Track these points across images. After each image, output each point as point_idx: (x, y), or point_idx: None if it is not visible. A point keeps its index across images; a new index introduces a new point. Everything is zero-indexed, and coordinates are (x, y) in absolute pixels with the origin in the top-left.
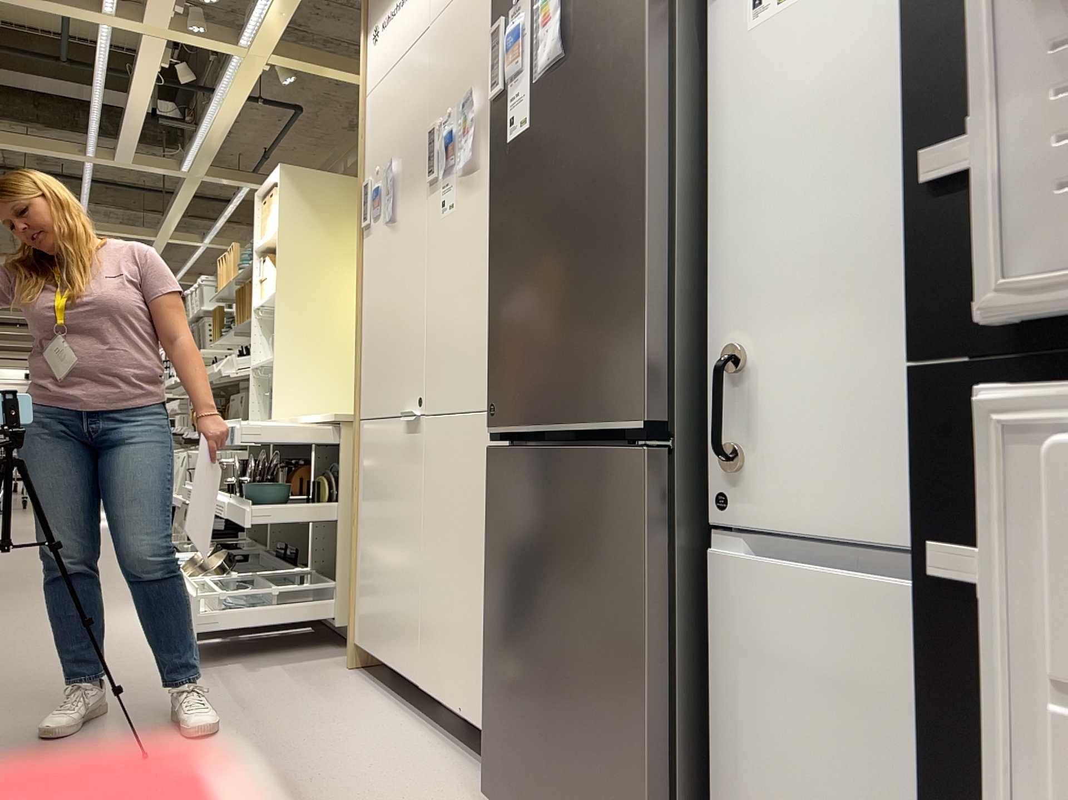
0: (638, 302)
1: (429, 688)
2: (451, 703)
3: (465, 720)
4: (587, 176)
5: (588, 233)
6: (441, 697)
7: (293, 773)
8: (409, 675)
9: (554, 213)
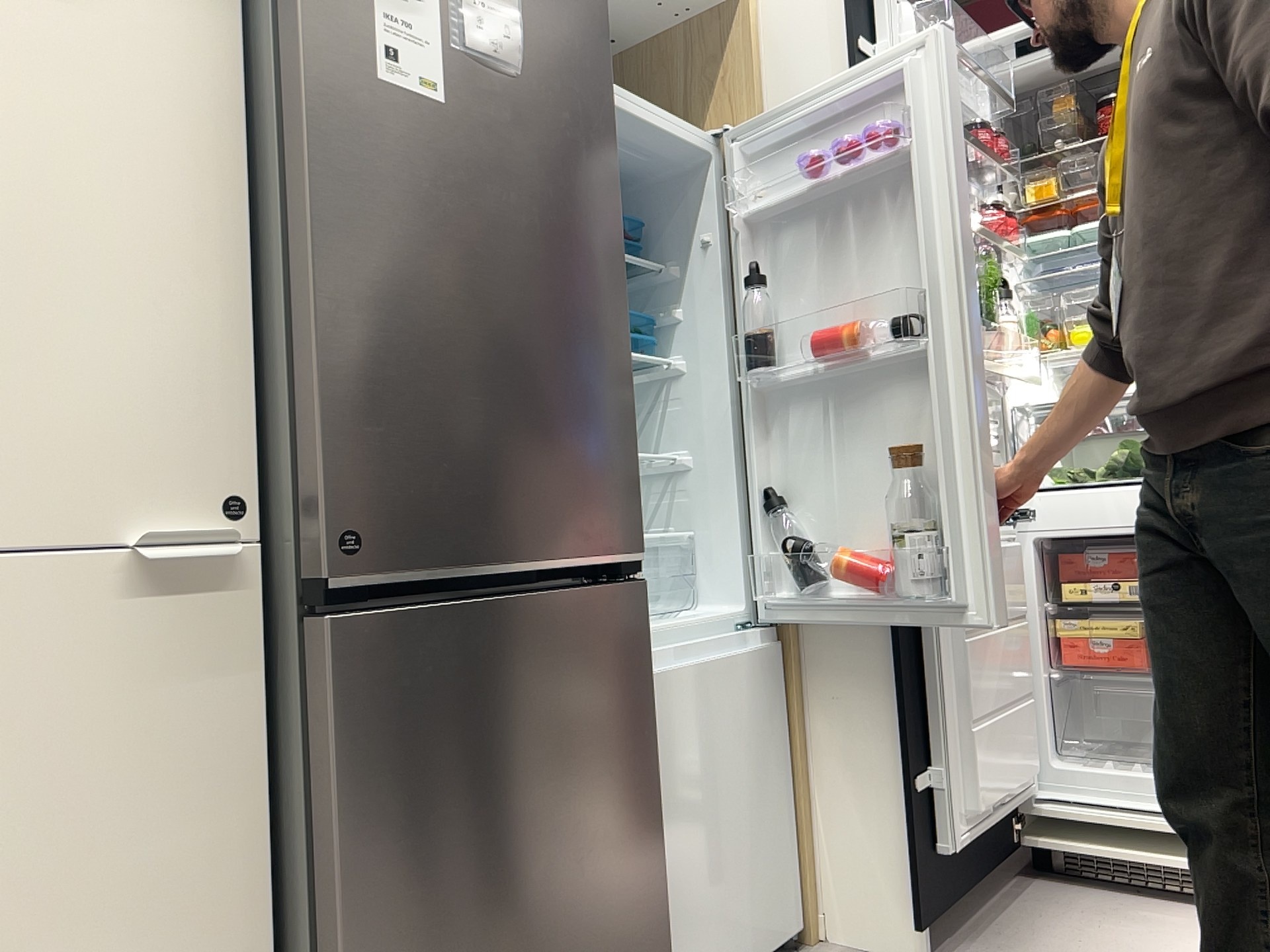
0: (626, 427)
1: None
2: None
3: None
4: (558, 256)
5: (563, 324)
6: None
7: None
8: None
9: (506, 268)
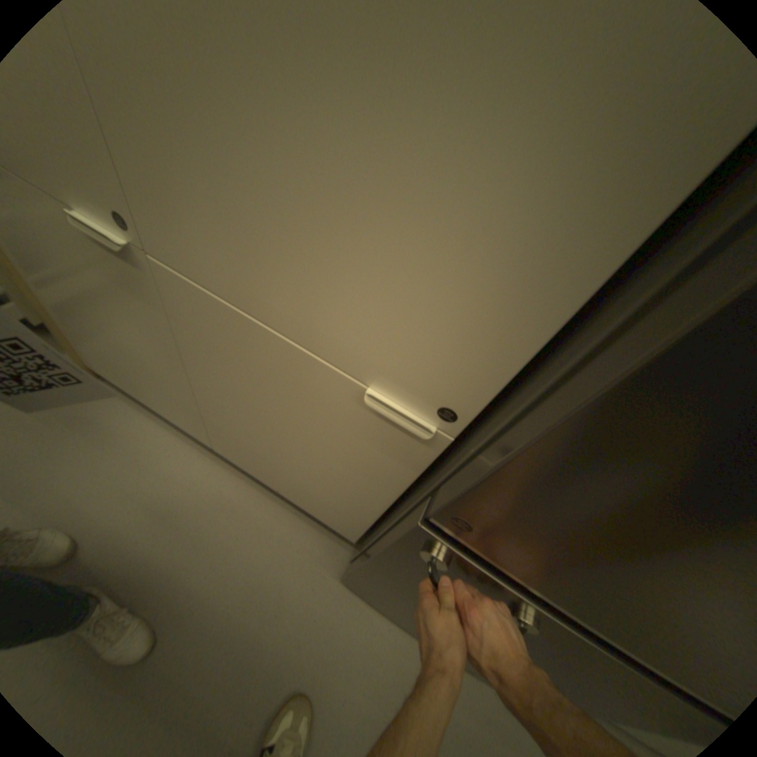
0: None
1: (228, 457)
2: (263, 480)
3: (283, 495)
4: None
5: None
6: (248, 471)
7: (160, 601)
8: (195, 435)
9: None
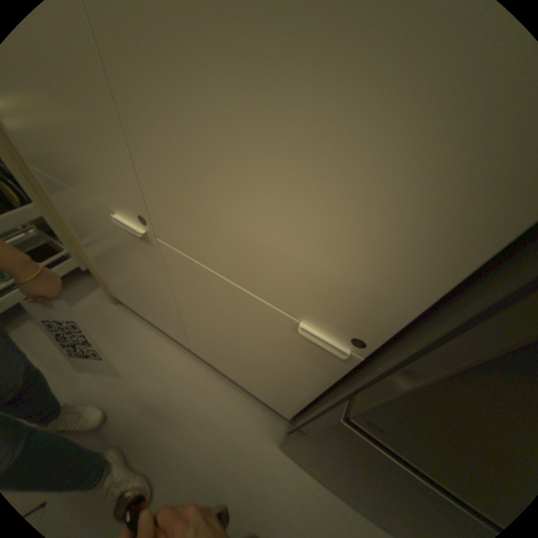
0: None
1: (200, 355)
2: (223, 372)
3: (237, 382)
4: None
5: None
6: (214, 365)
7: (158, 458)
8: (179, 340)
9: None
